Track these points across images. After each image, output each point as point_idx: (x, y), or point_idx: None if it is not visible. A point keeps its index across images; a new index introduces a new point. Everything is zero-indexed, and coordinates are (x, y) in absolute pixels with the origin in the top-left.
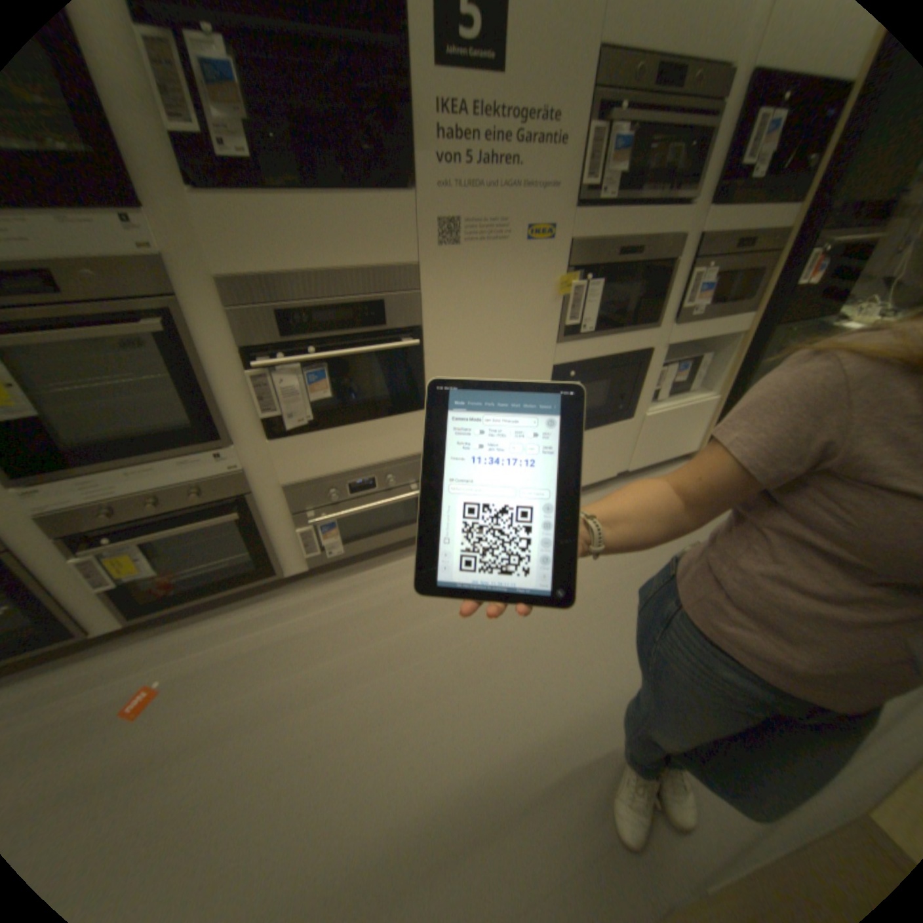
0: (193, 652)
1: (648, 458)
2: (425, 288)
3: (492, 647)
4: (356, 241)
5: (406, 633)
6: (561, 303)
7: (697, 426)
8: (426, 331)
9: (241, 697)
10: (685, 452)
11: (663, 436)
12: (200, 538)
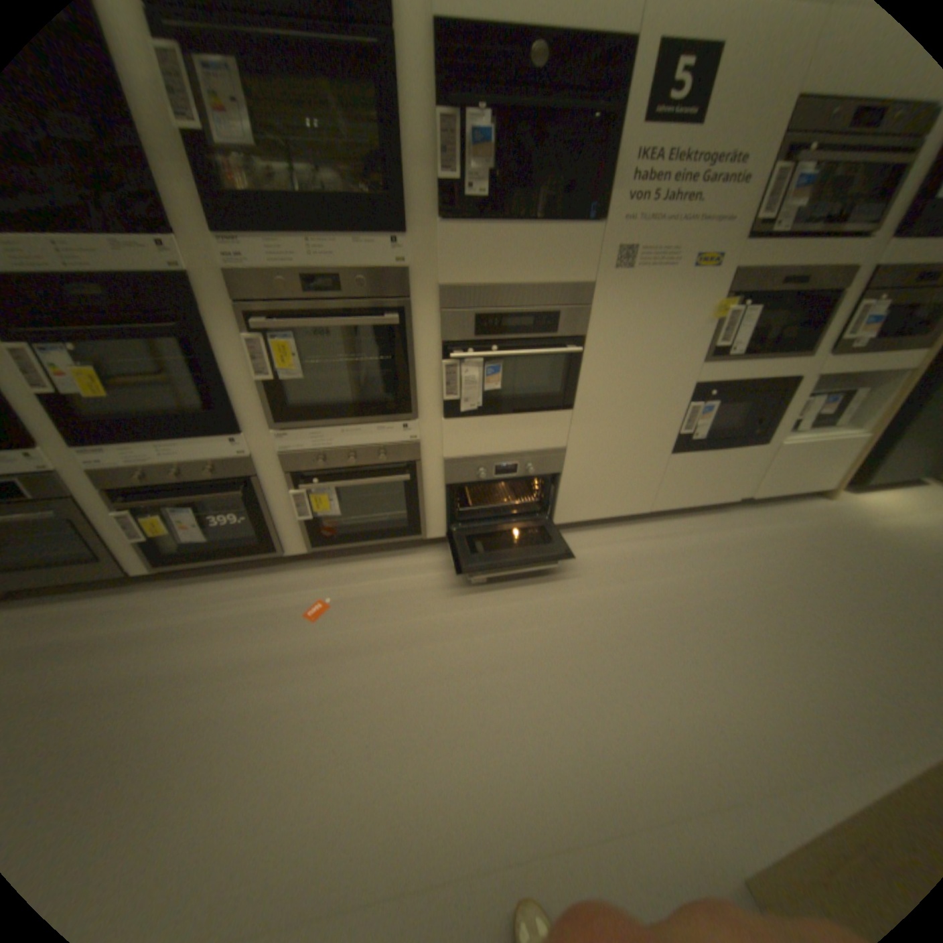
0: (354, 583)
1: (778, 489)
2: (596, 304)
3: (603, 631)
4: (549, 262)
5: (526, 603)
6: (716, 325)
7: (839, 463)
8: (589, 341)
9: (391, 624)
10: (822, 489)
11: (799, 468)
12: (371, 493)
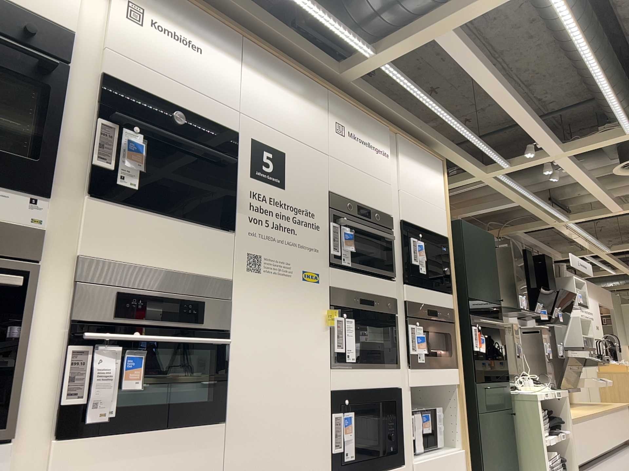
0: None
1: None
2: (235, 300)
3: None
4: (192, 254)
5: None
6: (330, 333)
7: None
8: (233, 337)
9: None
10: None
11: None
12: None
